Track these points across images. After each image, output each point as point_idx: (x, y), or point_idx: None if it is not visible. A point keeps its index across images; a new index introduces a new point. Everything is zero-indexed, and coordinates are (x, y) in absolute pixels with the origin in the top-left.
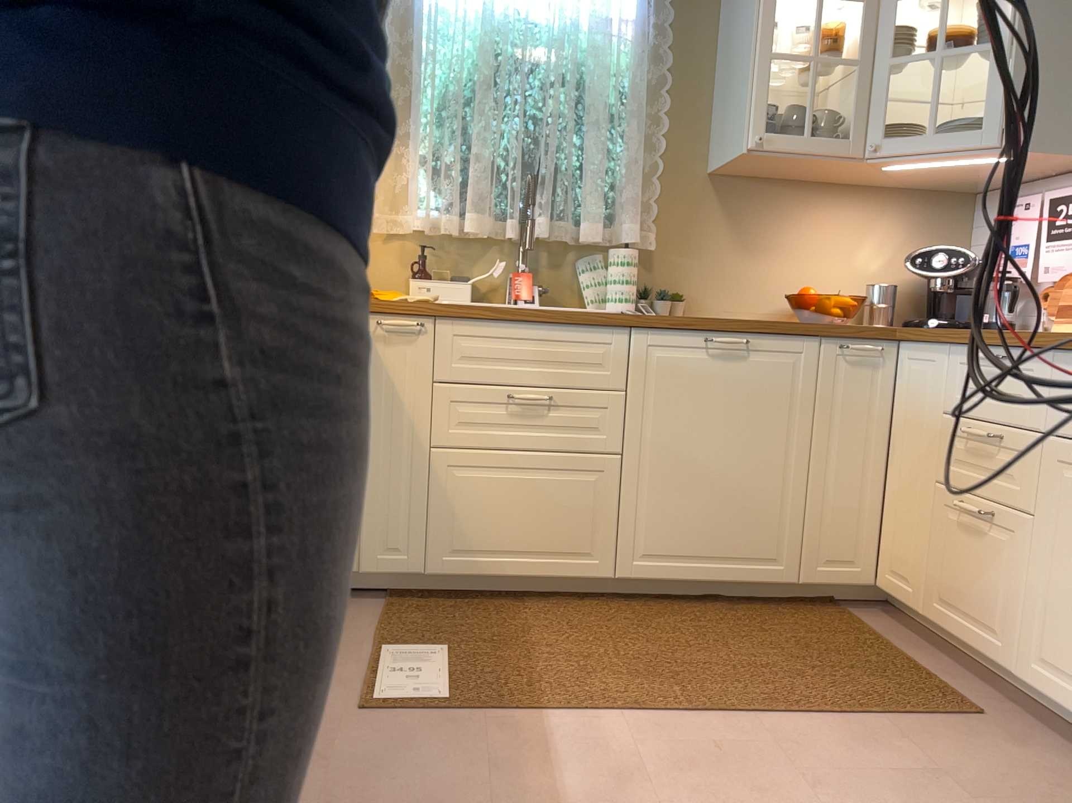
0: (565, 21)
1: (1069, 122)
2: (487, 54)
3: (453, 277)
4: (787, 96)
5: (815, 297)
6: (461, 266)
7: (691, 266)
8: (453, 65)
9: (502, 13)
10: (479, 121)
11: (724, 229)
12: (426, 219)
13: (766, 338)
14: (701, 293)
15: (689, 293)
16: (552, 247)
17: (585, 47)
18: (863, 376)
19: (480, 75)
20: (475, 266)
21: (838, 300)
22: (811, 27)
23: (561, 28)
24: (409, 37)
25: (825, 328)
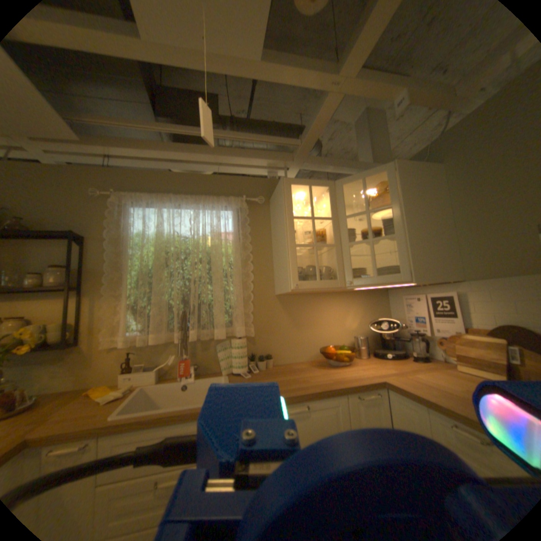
0: (201, 235)
1: (439, 267)
2: (160, 254)
3: (146, 369)
4: (305, 259)
5: (335, 353)
6: (154, 359)
7: (273, 340)
8: (142, 260)
9: (169, 234)
10: (156, 286)
11: (286, 320)
12: (127, 342)
13: (319, 403)
14: (281, 352)
15: (274, 353)
16: (203, 341)
17: (211, 246)
18: (375, 413)
19: (157, 264)
20: (161, 358)
21: (346, 353)
22: (310, 230)
23: (198, 239)
24: (121, 248)
25: (350, 391)
